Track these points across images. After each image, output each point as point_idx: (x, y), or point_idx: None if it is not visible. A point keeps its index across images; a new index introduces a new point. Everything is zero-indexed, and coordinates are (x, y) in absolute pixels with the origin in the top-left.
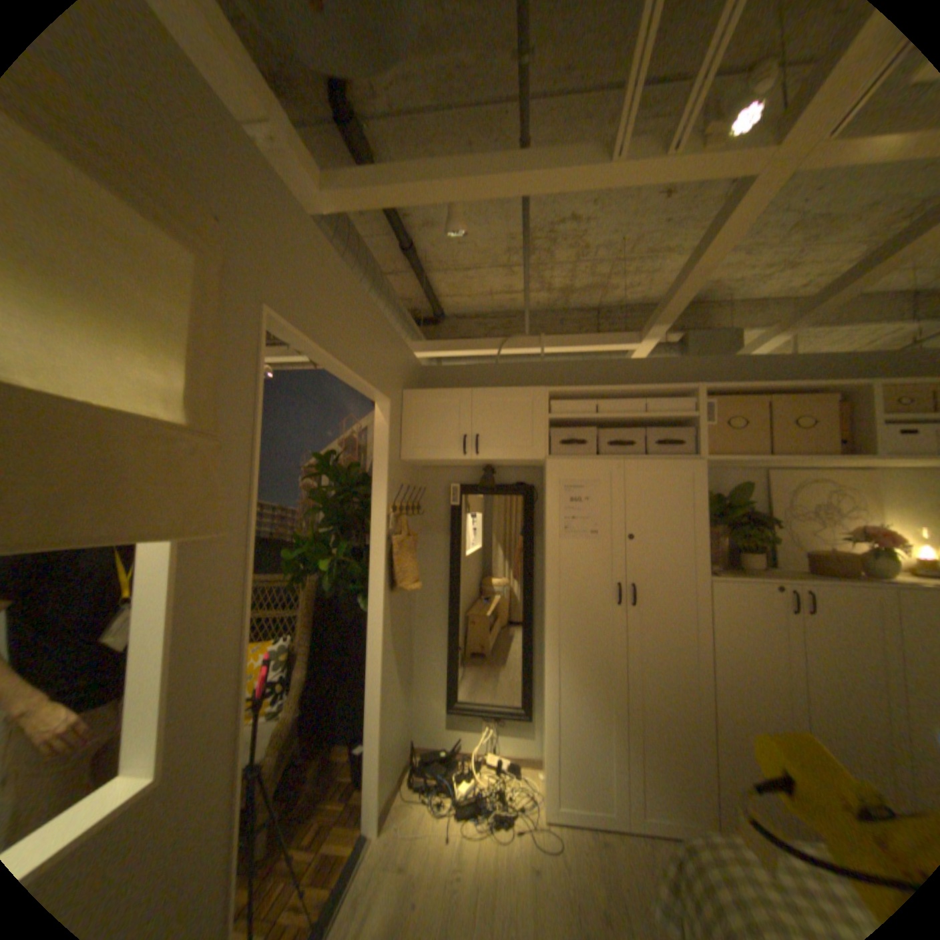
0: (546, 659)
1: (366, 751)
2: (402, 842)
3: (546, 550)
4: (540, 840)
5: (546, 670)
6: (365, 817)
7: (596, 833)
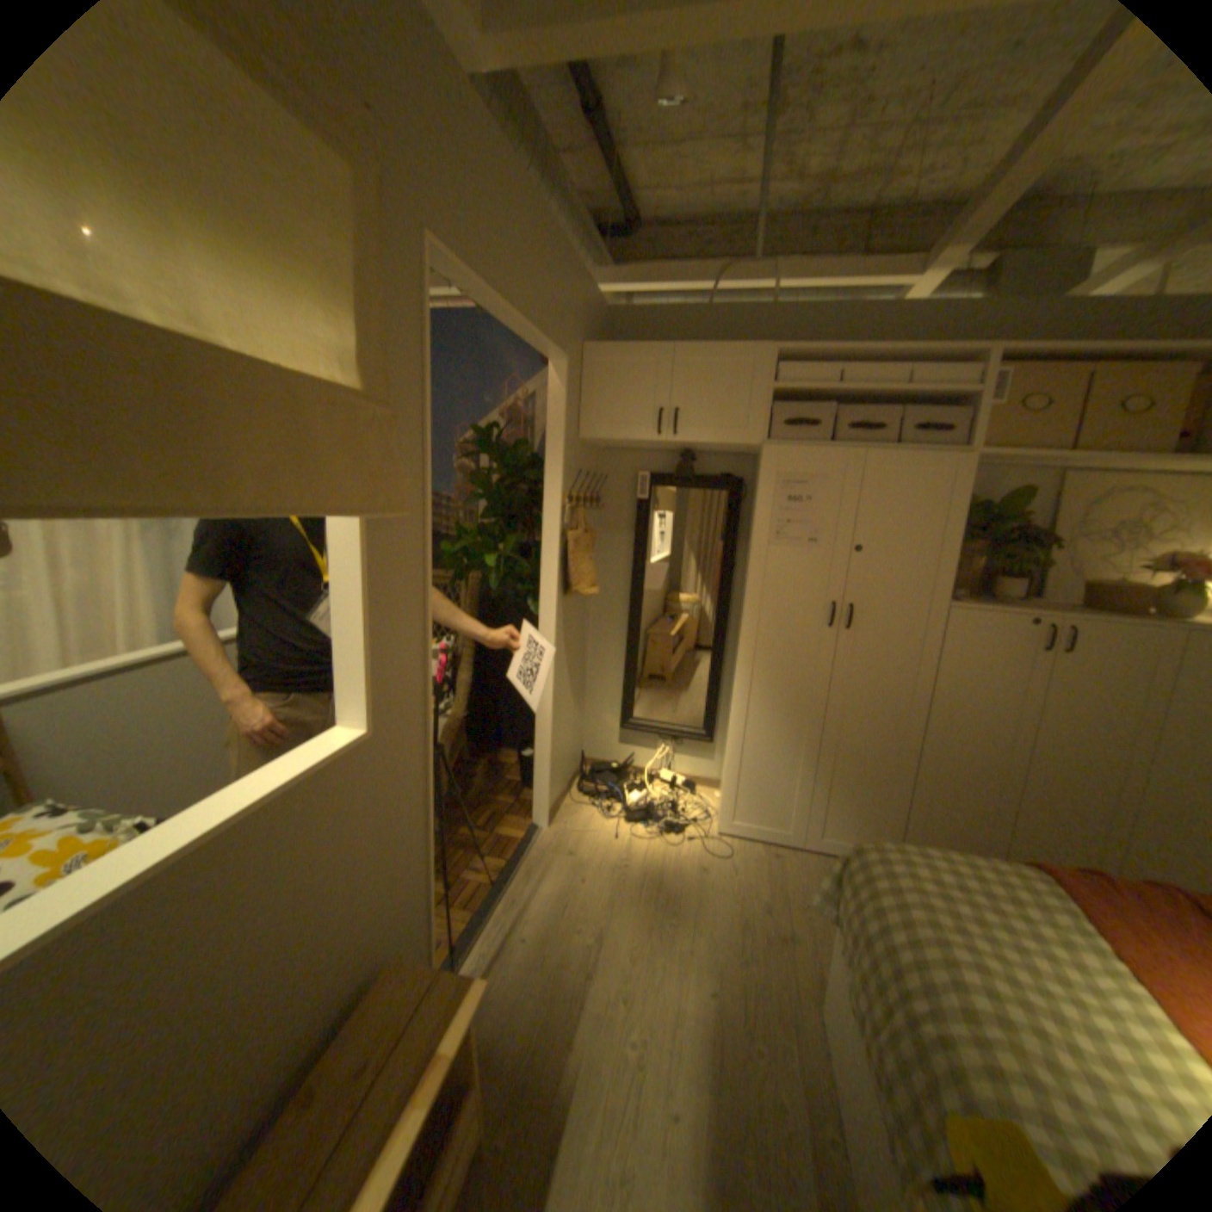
0: (737, 680)
1: (537, 752)
2: (573, 834)
3: (751, 559)
4: (710, 847)
5: (735, 691)
6: (536, 810)
7: (769, 847)
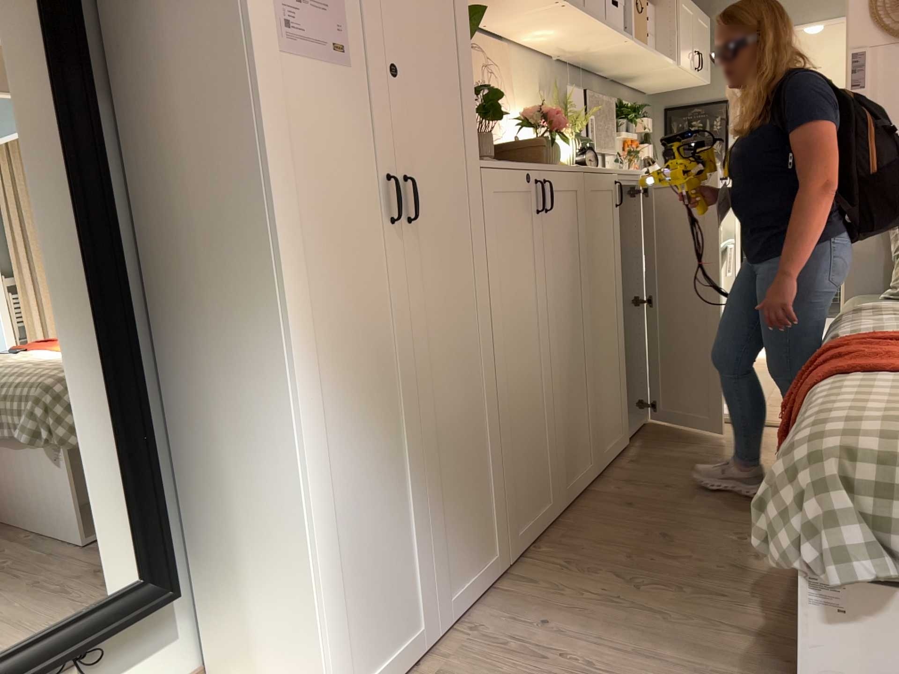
0: (296, 375)
1: None
2: None
3: (262, 76)
4: None
5: (299, 400)
6: None
7: None
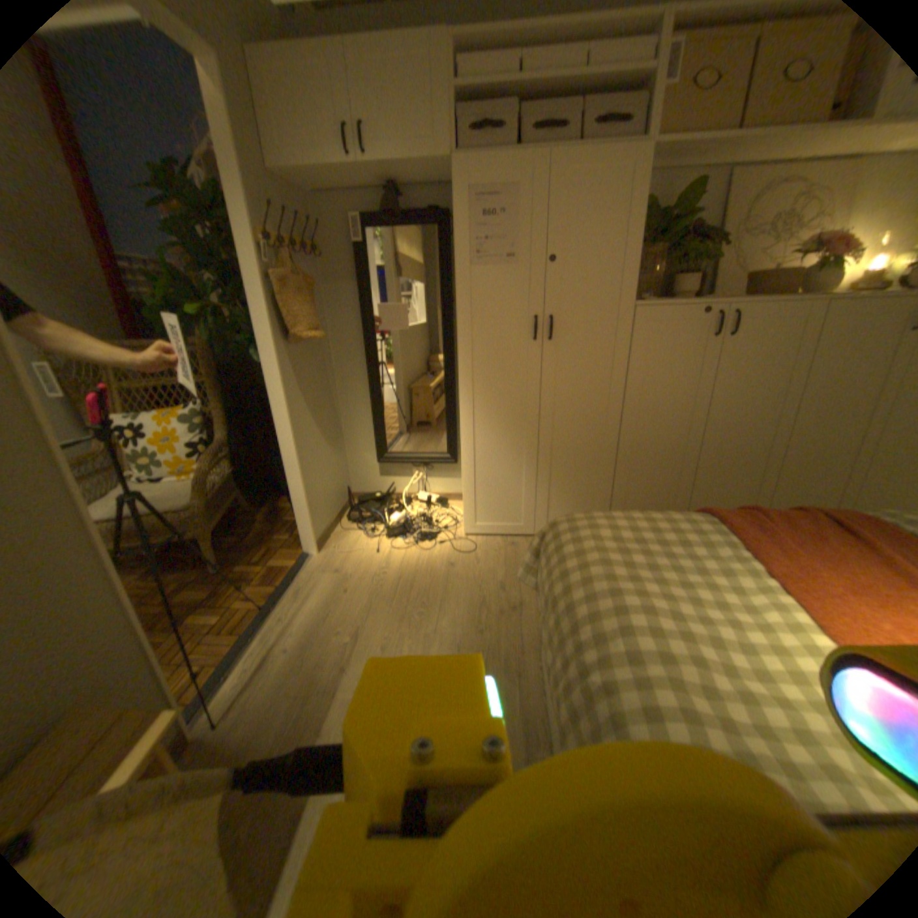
0: (460, 399)
1: (292, 488)
2: (340, 552)
3: (457, 279)
4: (457, 543)
5: (461, 409)
6: (303, 537)
7: (506, 535)
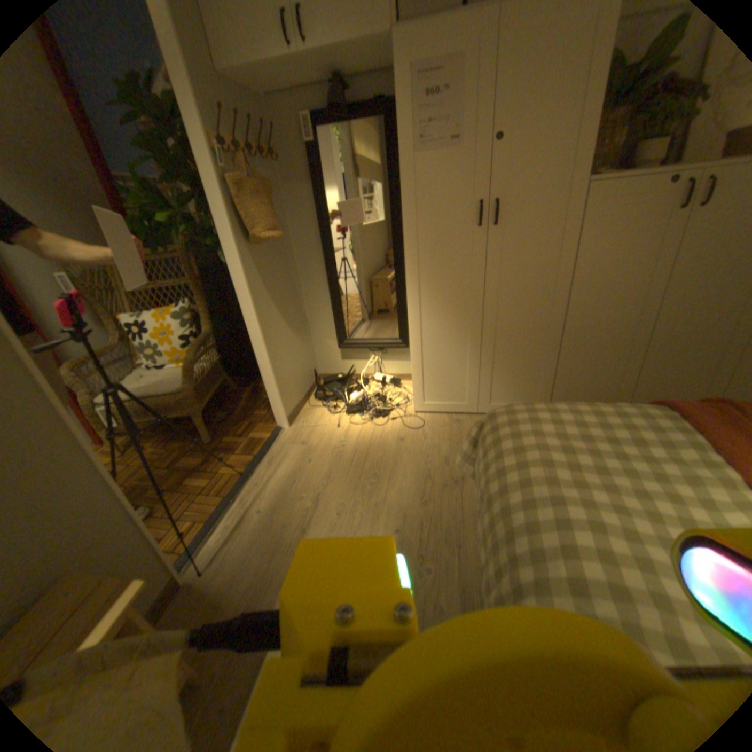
0: (408, 289)
1: (263, 373)
2: (307, 426)
3: (401, 168)
4: (407, 419)
5: (408, 298)
6: (276, 414)
7: (452, 413)
